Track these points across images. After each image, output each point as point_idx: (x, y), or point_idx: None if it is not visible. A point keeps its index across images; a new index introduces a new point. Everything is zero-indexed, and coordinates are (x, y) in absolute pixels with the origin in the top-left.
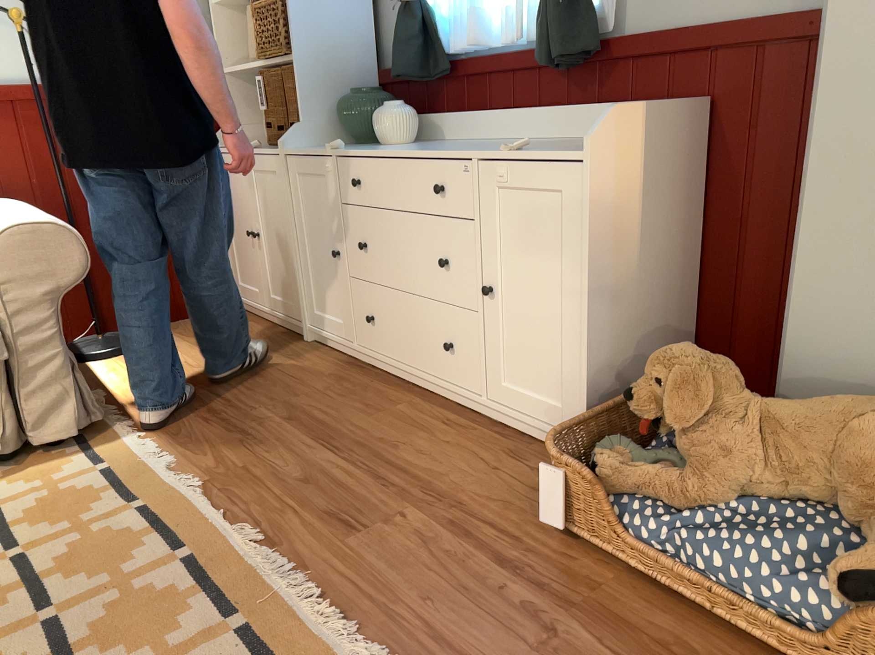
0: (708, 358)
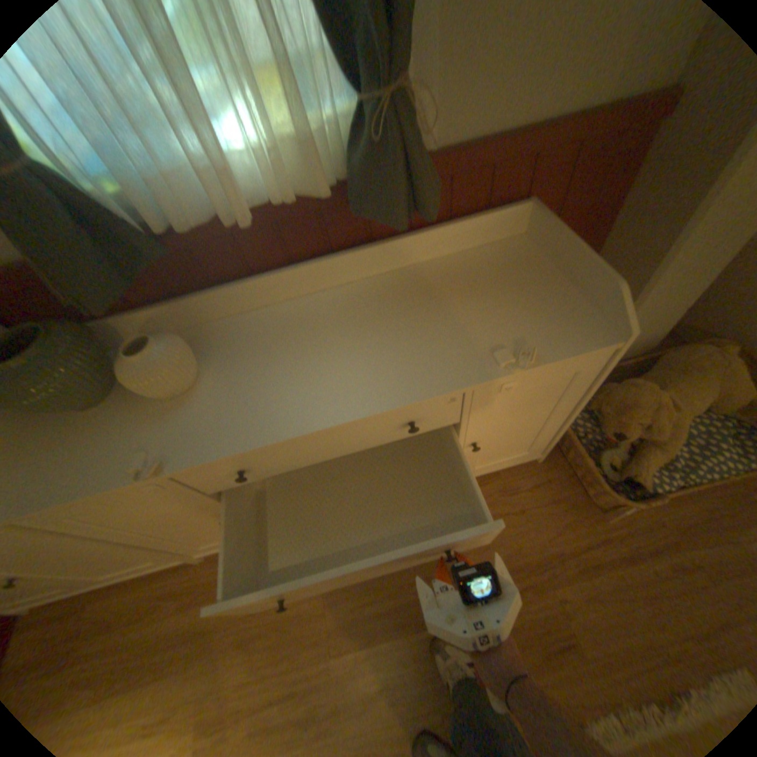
0: (651, 390)
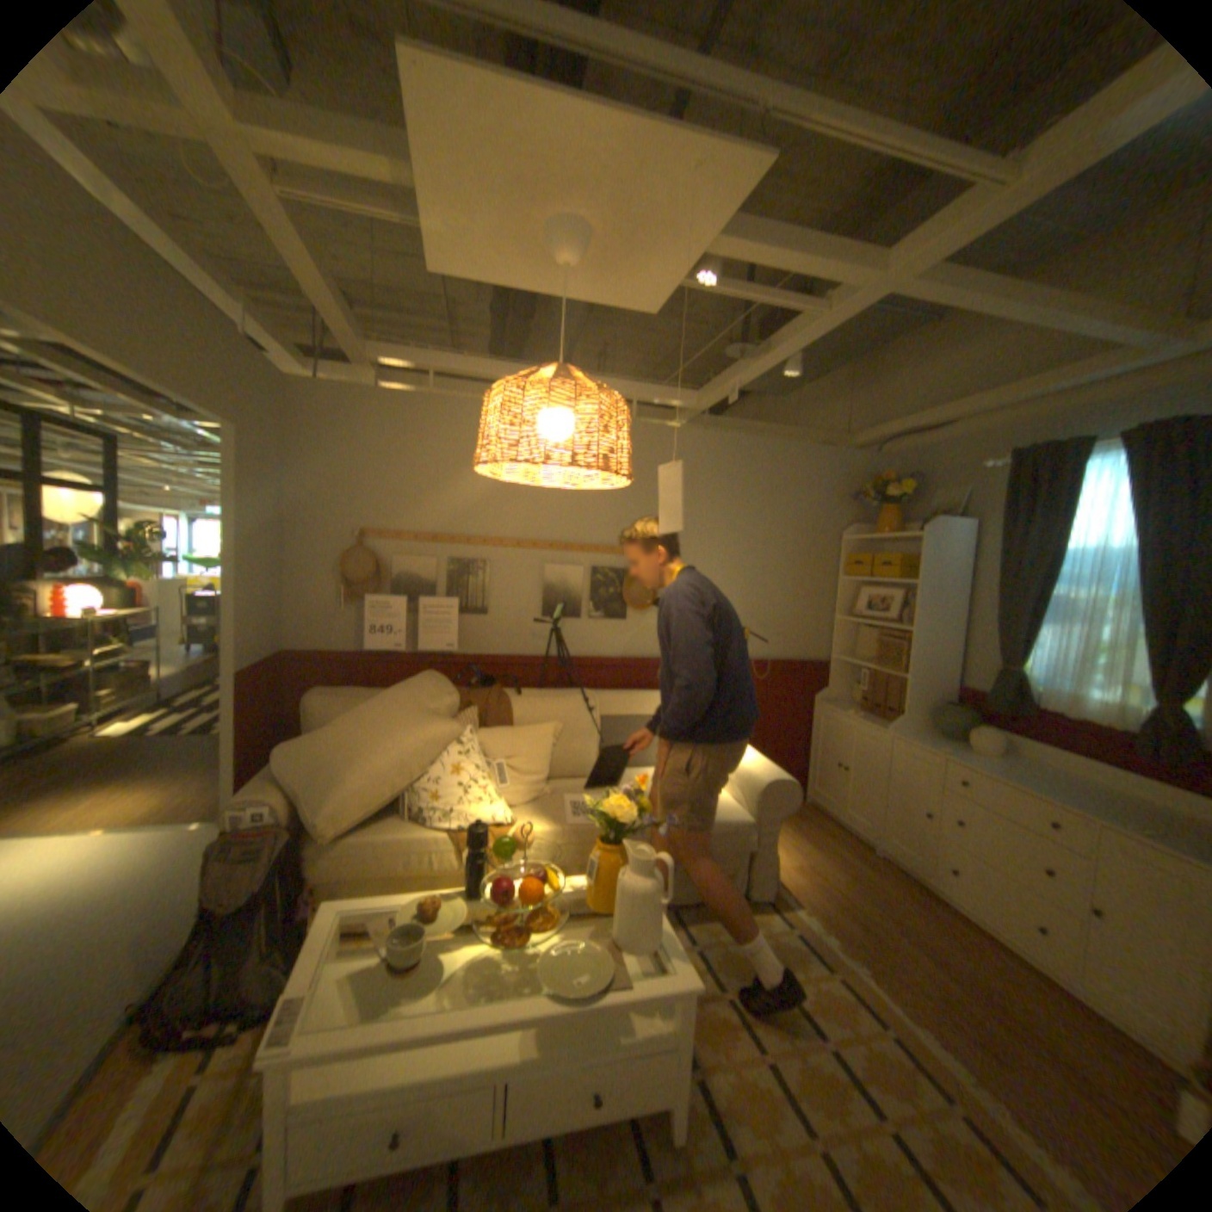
0: None
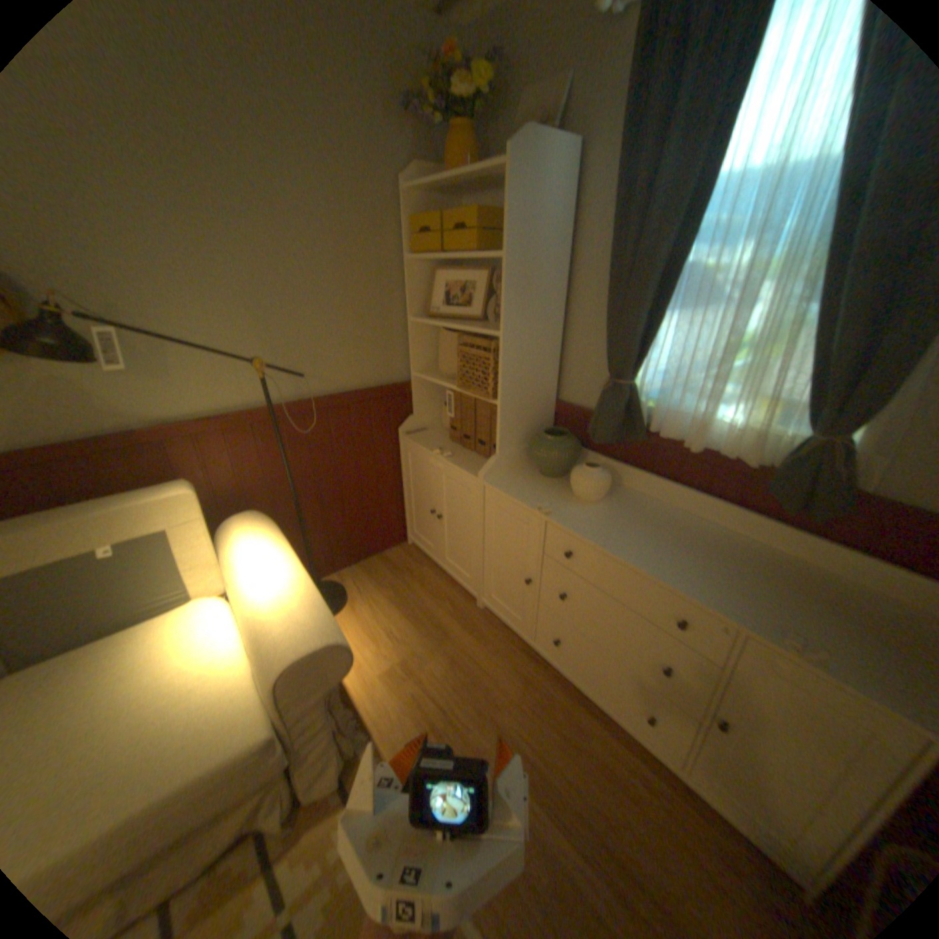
0: None
